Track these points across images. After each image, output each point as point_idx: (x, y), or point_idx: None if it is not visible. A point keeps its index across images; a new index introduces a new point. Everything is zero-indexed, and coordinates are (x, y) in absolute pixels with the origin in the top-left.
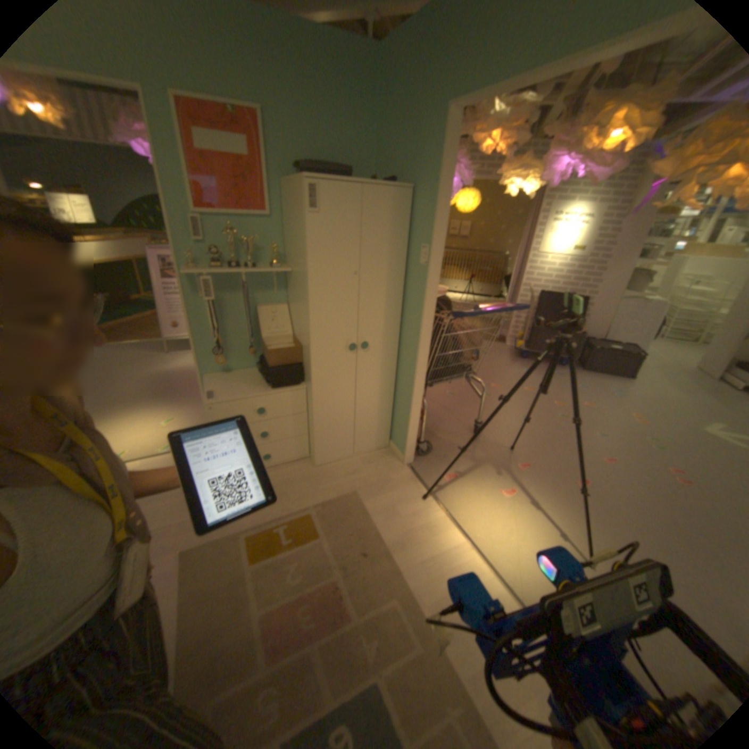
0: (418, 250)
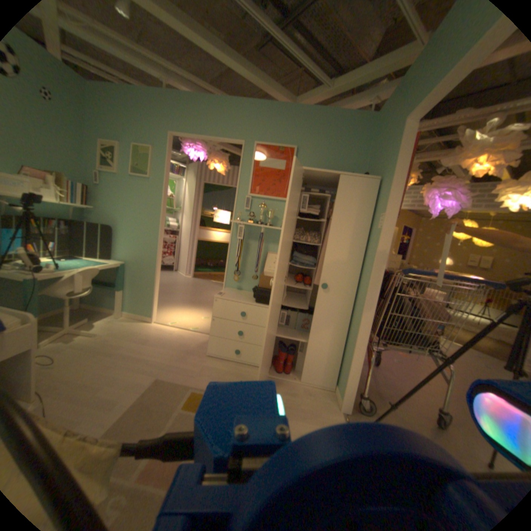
0: (377, 220)
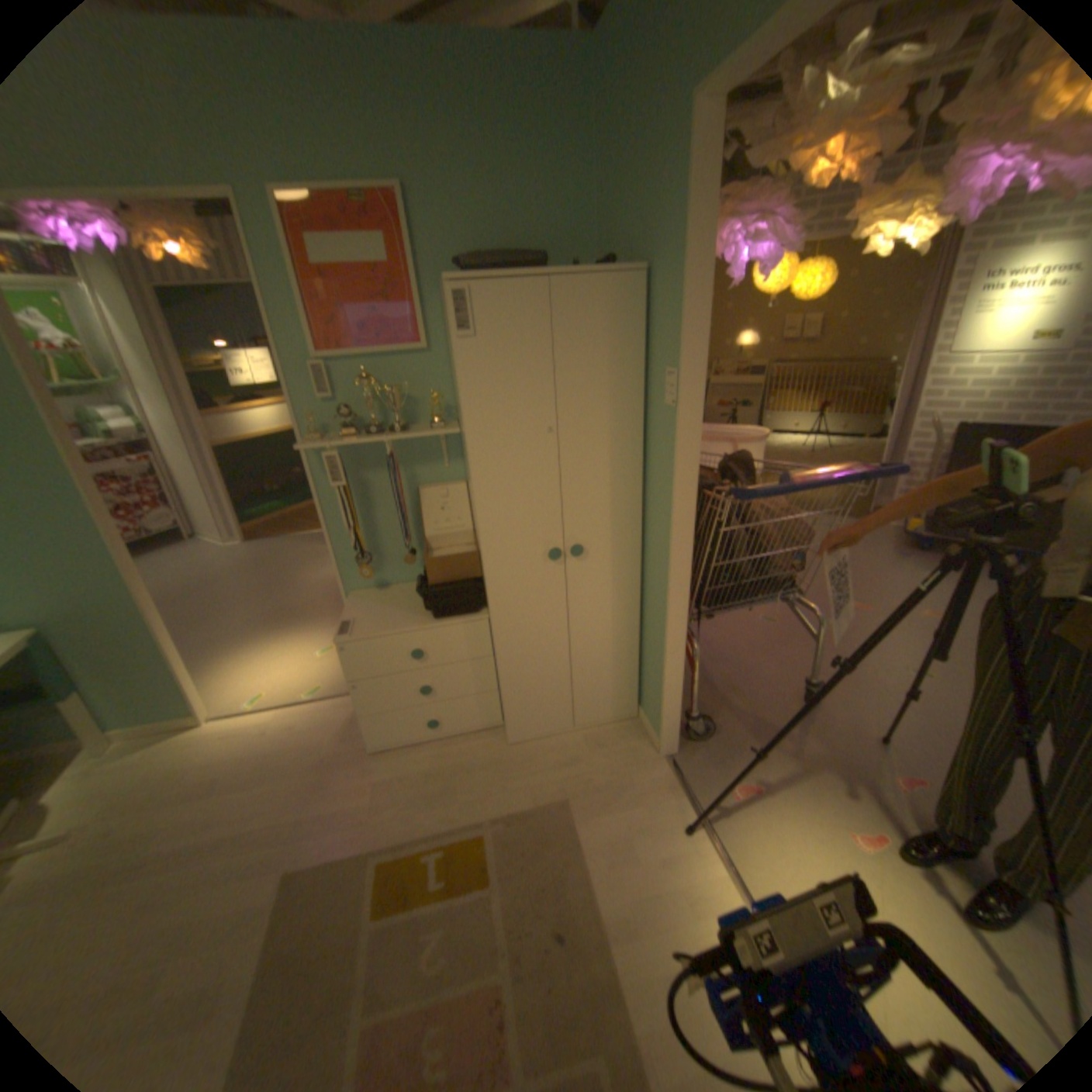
0: (661, 380)
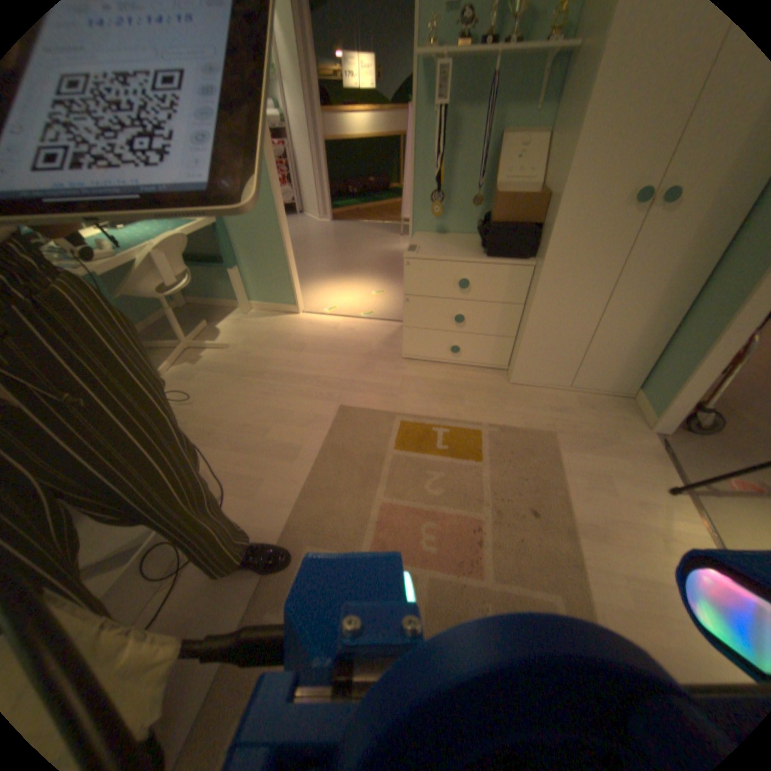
0: None
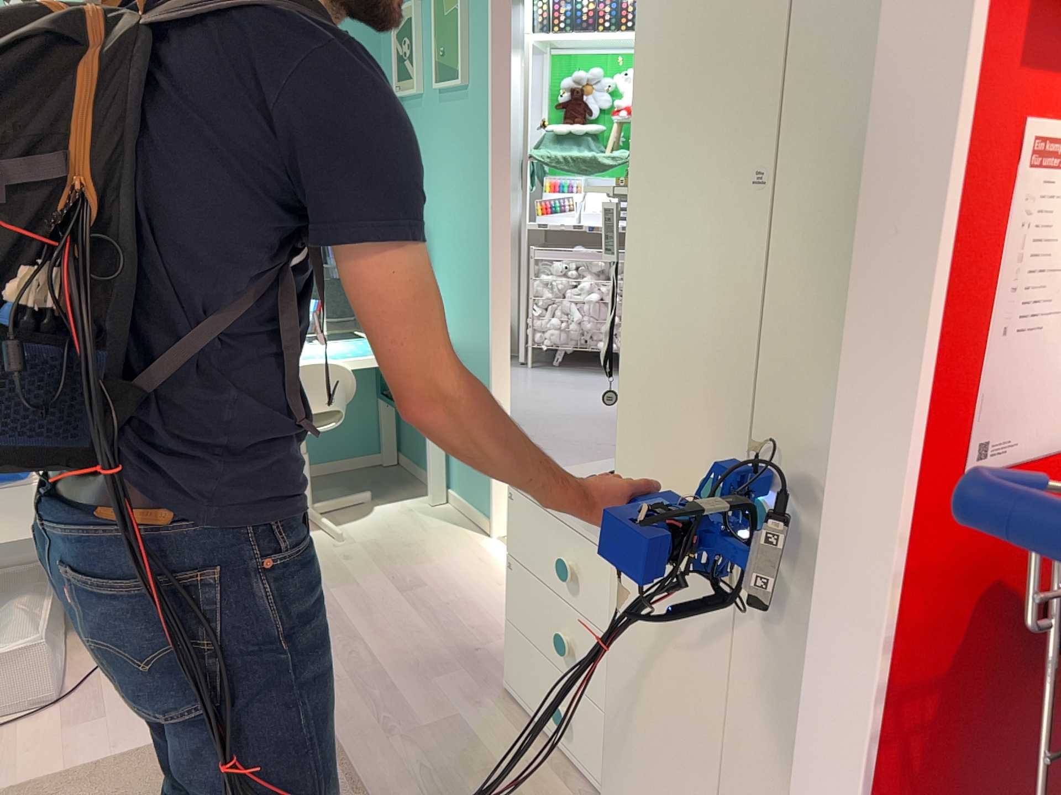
0: None
